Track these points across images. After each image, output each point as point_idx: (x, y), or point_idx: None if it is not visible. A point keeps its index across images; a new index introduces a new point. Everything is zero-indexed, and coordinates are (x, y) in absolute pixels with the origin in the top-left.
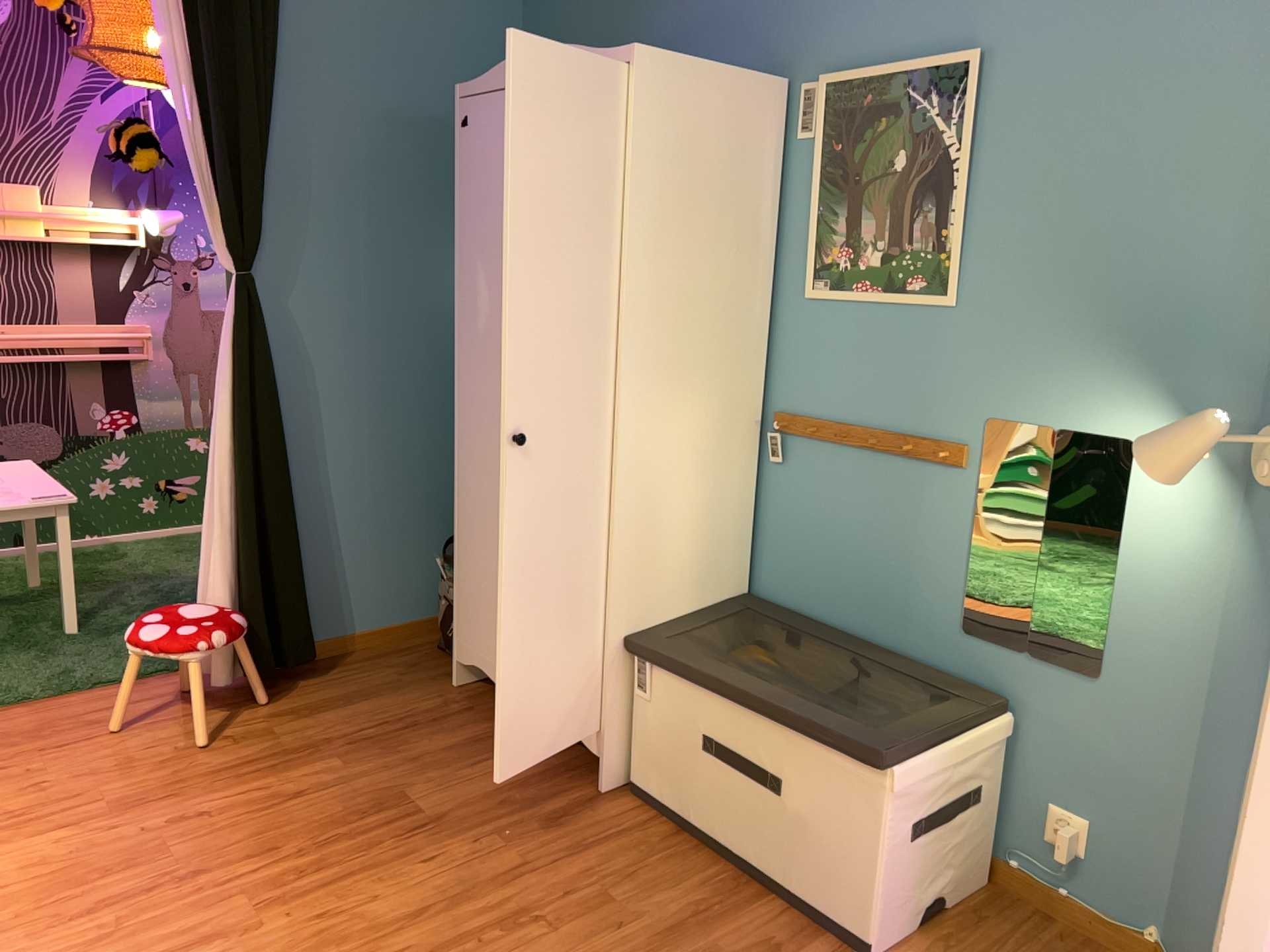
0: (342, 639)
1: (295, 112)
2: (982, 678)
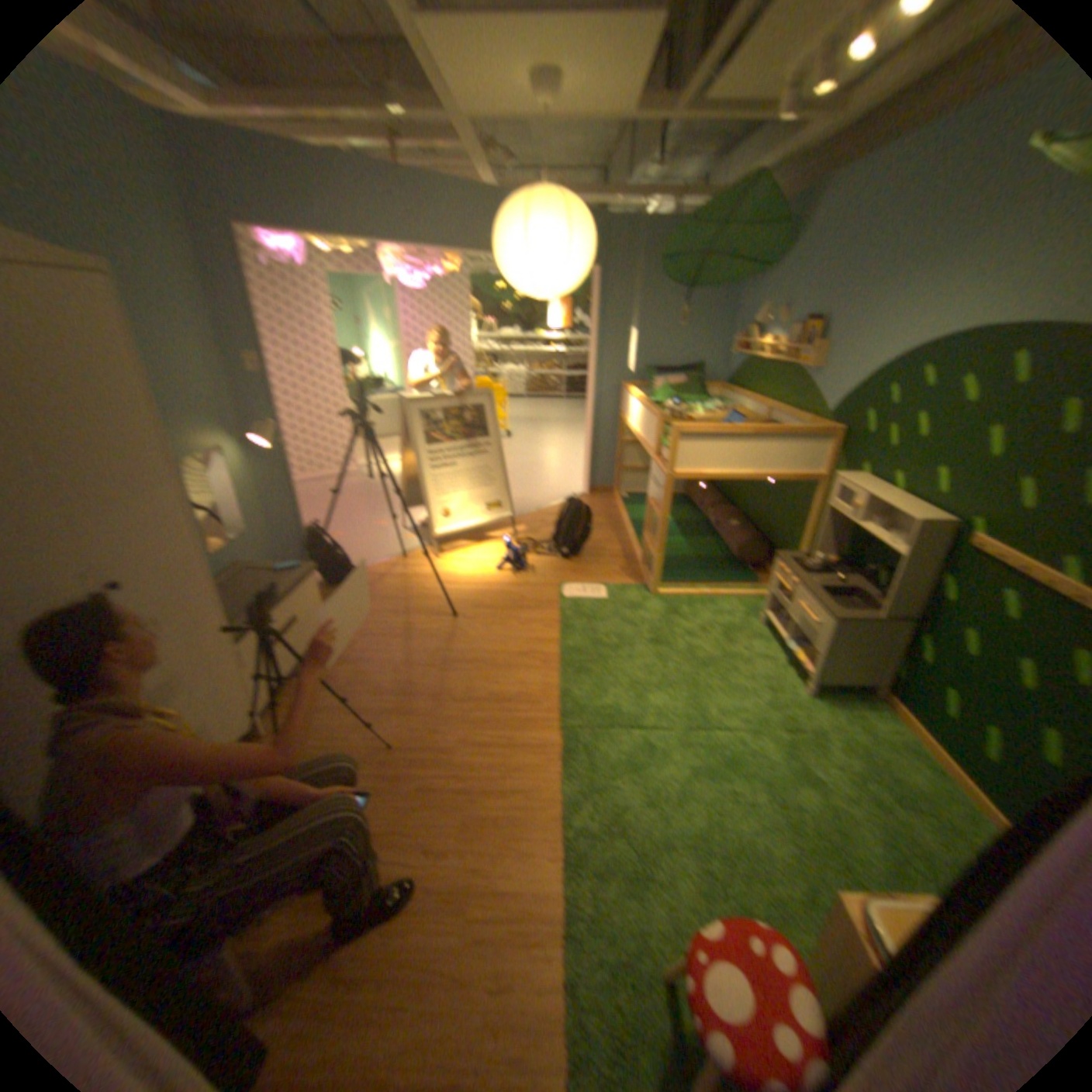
0: None
1: None
2: (218, 565)
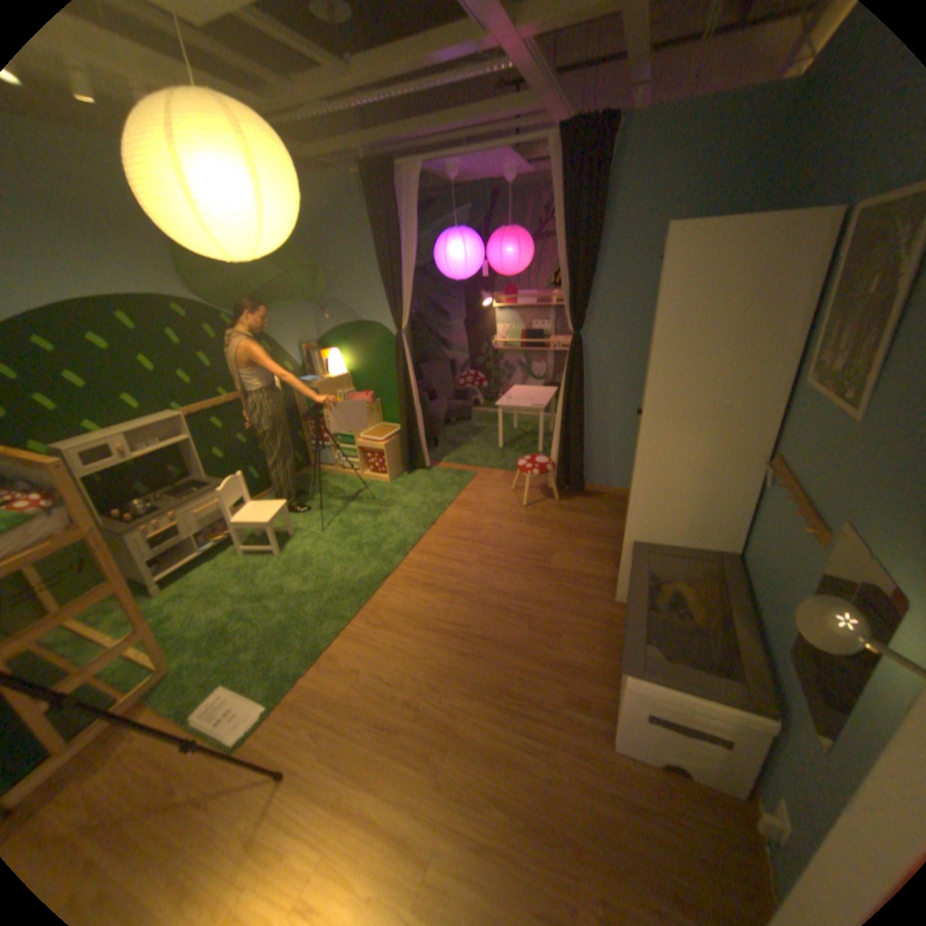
0: (606, 488)
1: (614, 256)
2: (789, 693)
